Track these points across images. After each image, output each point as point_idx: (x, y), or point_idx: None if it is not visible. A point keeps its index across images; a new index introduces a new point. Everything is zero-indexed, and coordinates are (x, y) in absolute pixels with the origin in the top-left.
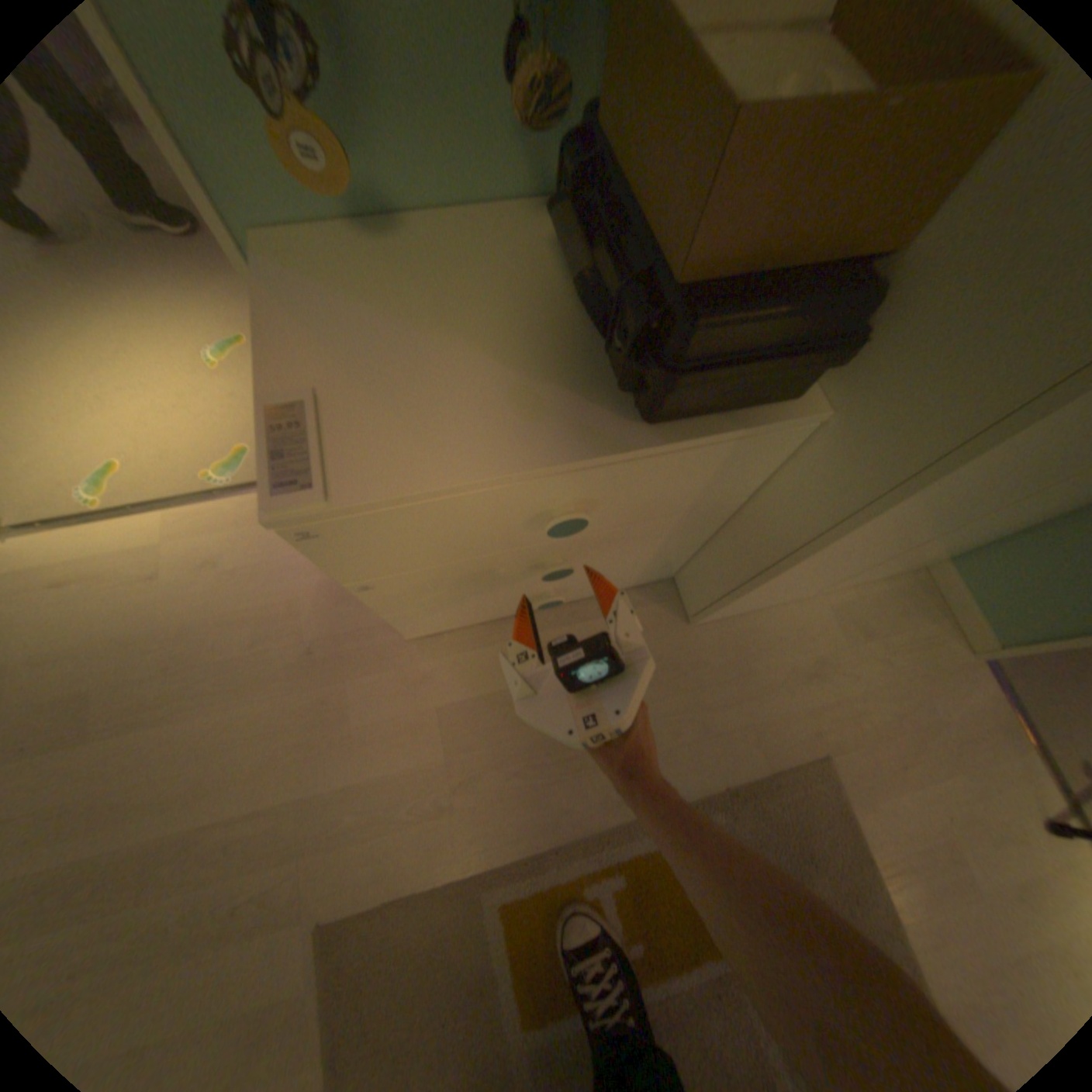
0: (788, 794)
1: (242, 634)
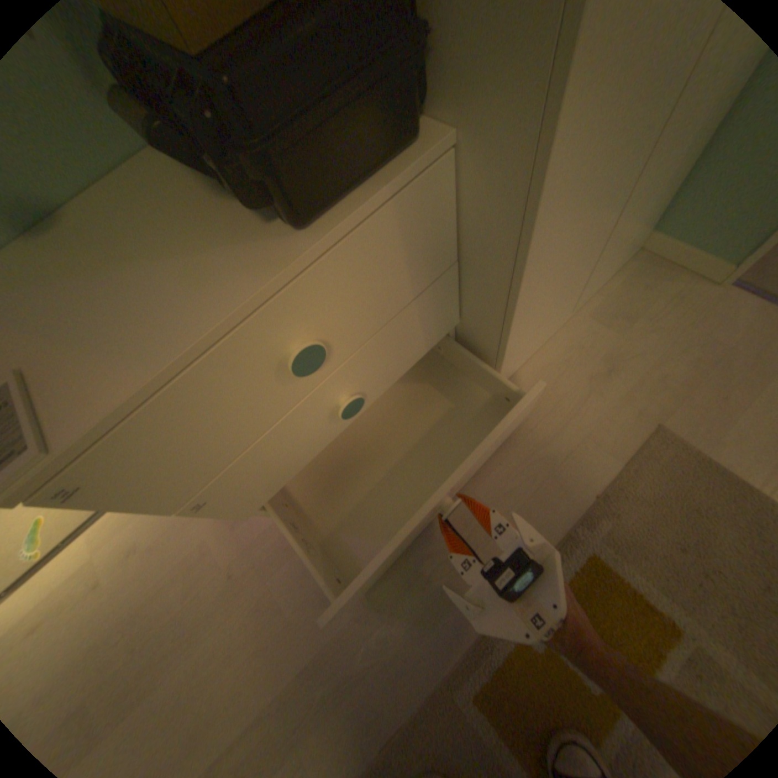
0: (646, 471)
1: (174, 589)
